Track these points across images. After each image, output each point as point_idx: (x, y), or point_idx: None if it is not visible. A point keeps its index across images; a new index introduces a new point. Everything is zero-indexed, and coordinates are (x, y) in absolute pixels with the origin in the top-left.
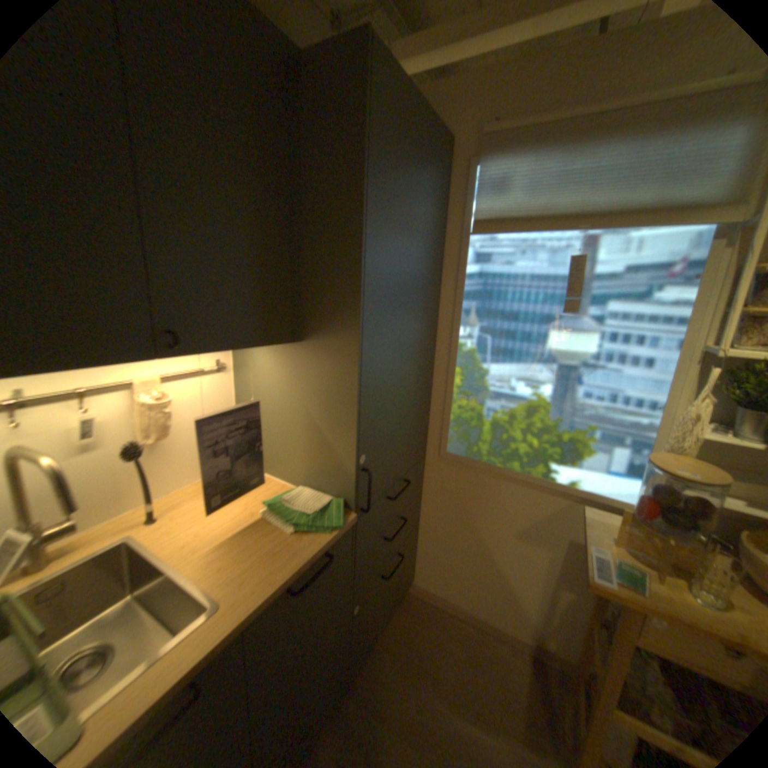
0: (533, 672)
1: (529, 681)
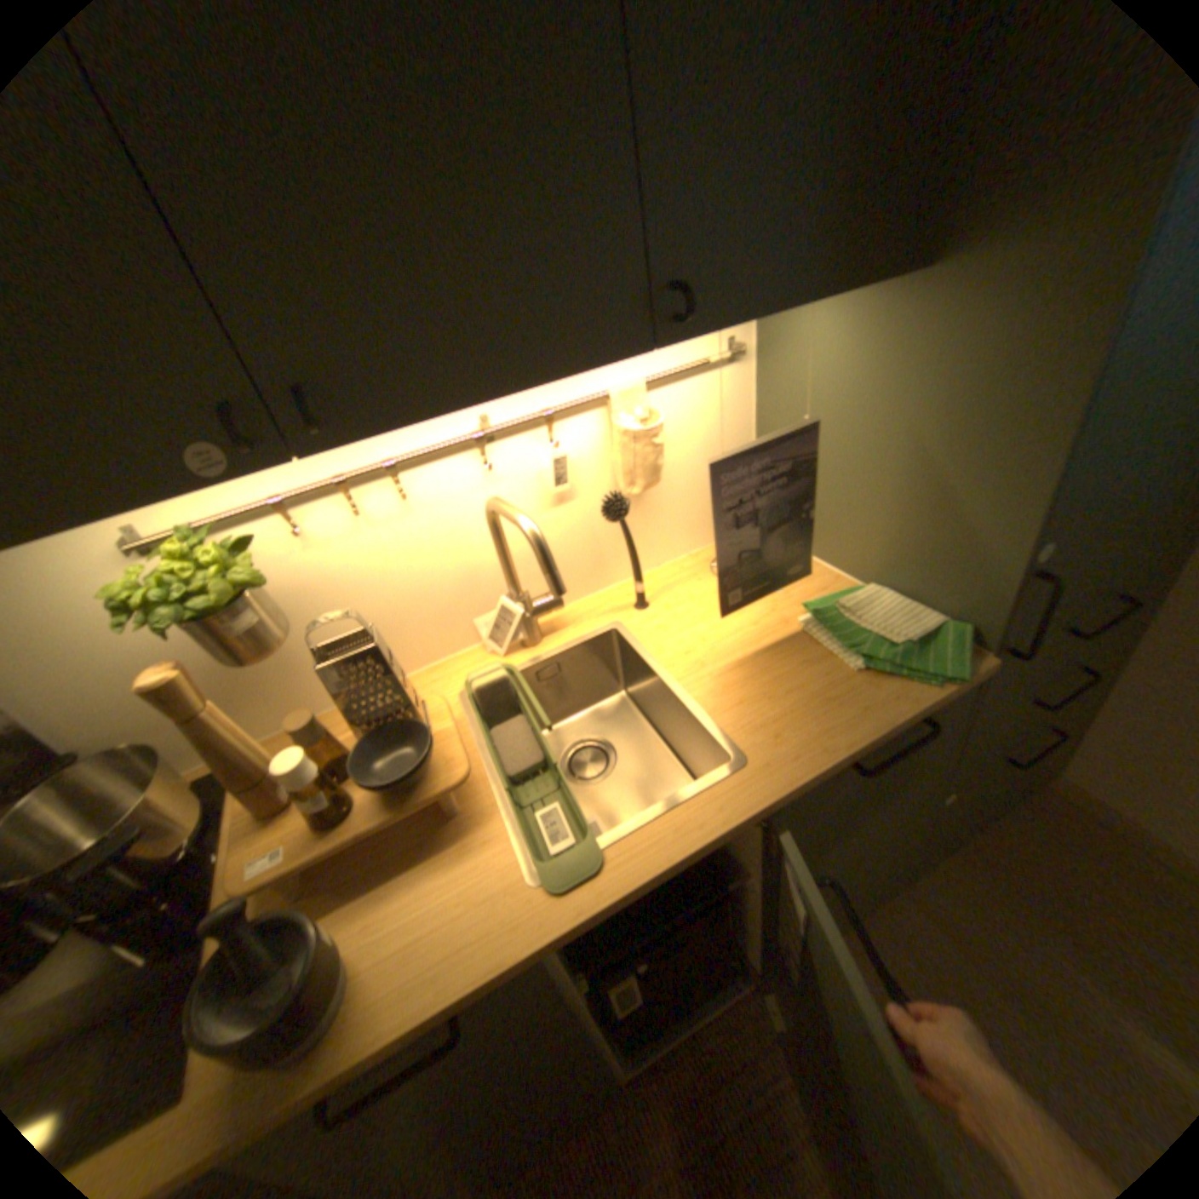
0: None
1: None
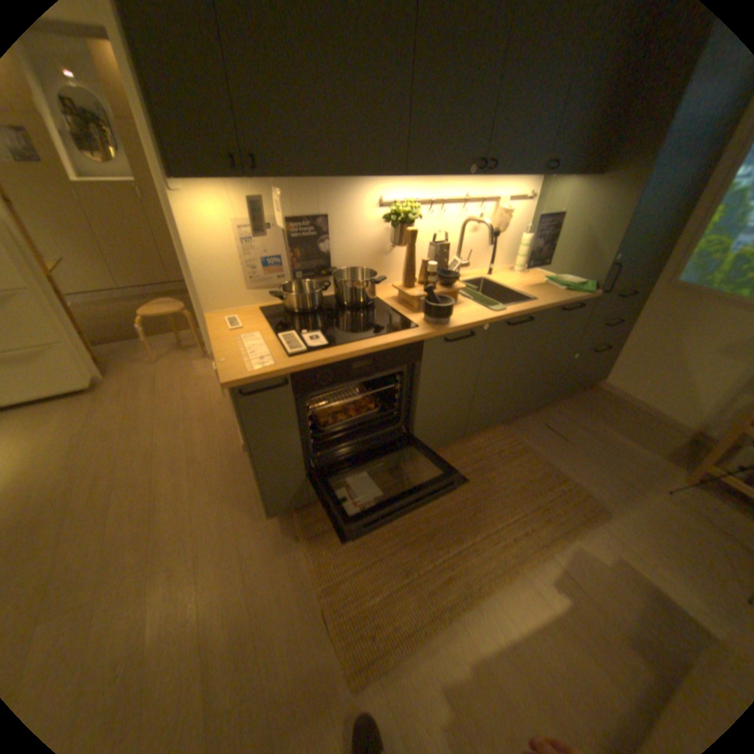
0: (689, 443)
1: (683, 444)
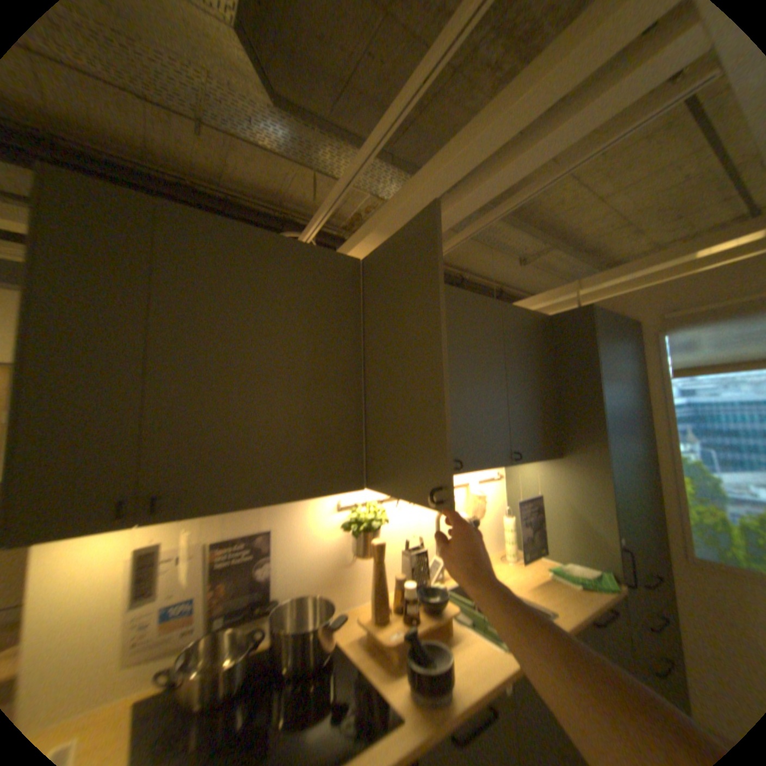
0: None
1: None
